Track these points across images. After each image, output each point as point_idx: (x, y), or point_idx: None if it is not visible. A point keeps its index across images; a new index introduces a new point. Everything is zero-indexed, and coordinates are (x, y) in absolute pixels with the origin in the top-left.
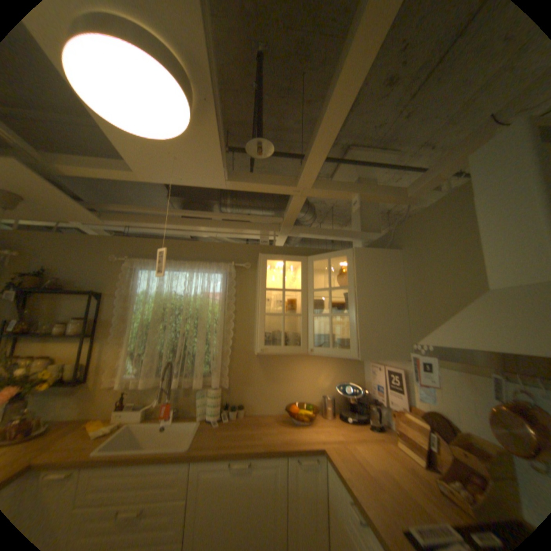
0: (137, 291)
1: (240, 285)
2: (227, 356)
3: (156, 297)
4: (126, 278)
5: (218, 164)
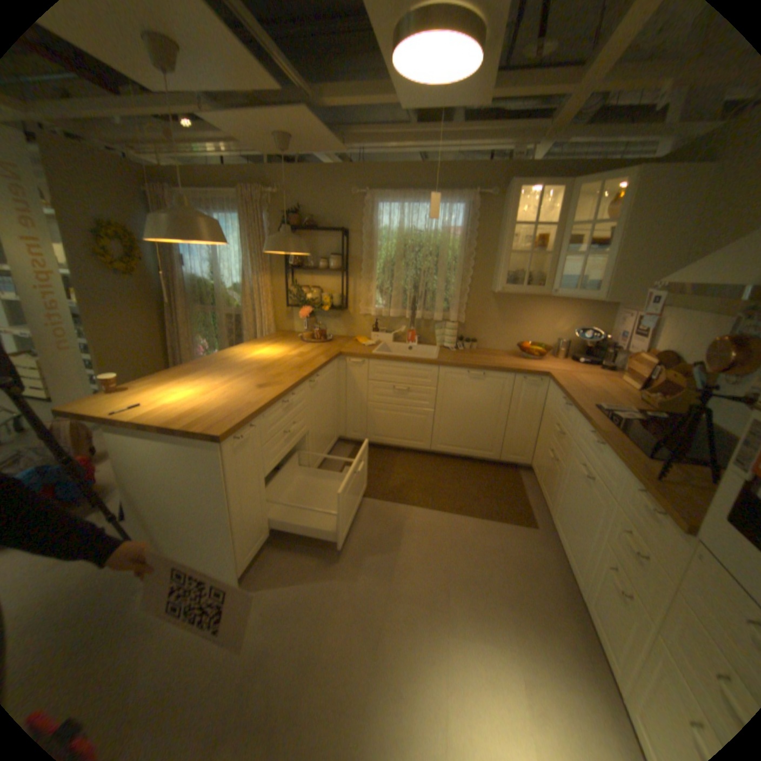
0: (379, 228)
1: (482, 219)
2: (464, 295)
3: (396, 234)
4: (368, 214)
5: (488, 86)
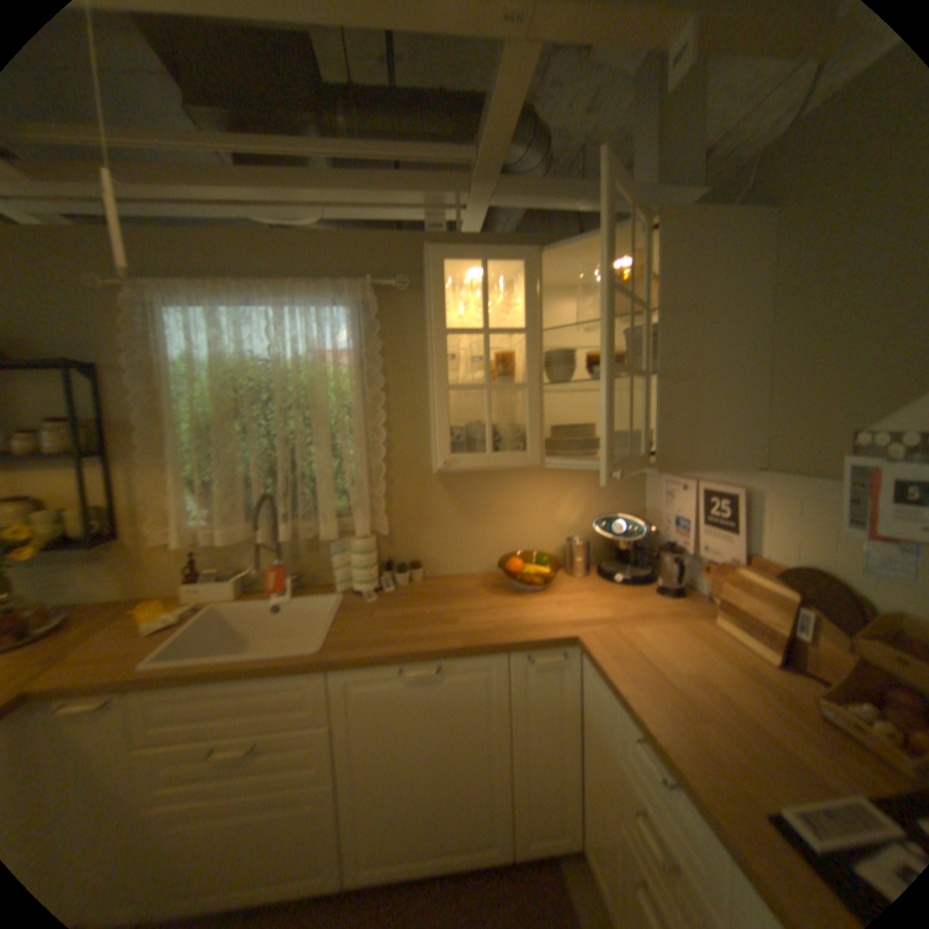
0: (164, 356)
1: (389, 334)
2: (379, 480)
3: (210, 367)
4: (133, 330)
5: None
